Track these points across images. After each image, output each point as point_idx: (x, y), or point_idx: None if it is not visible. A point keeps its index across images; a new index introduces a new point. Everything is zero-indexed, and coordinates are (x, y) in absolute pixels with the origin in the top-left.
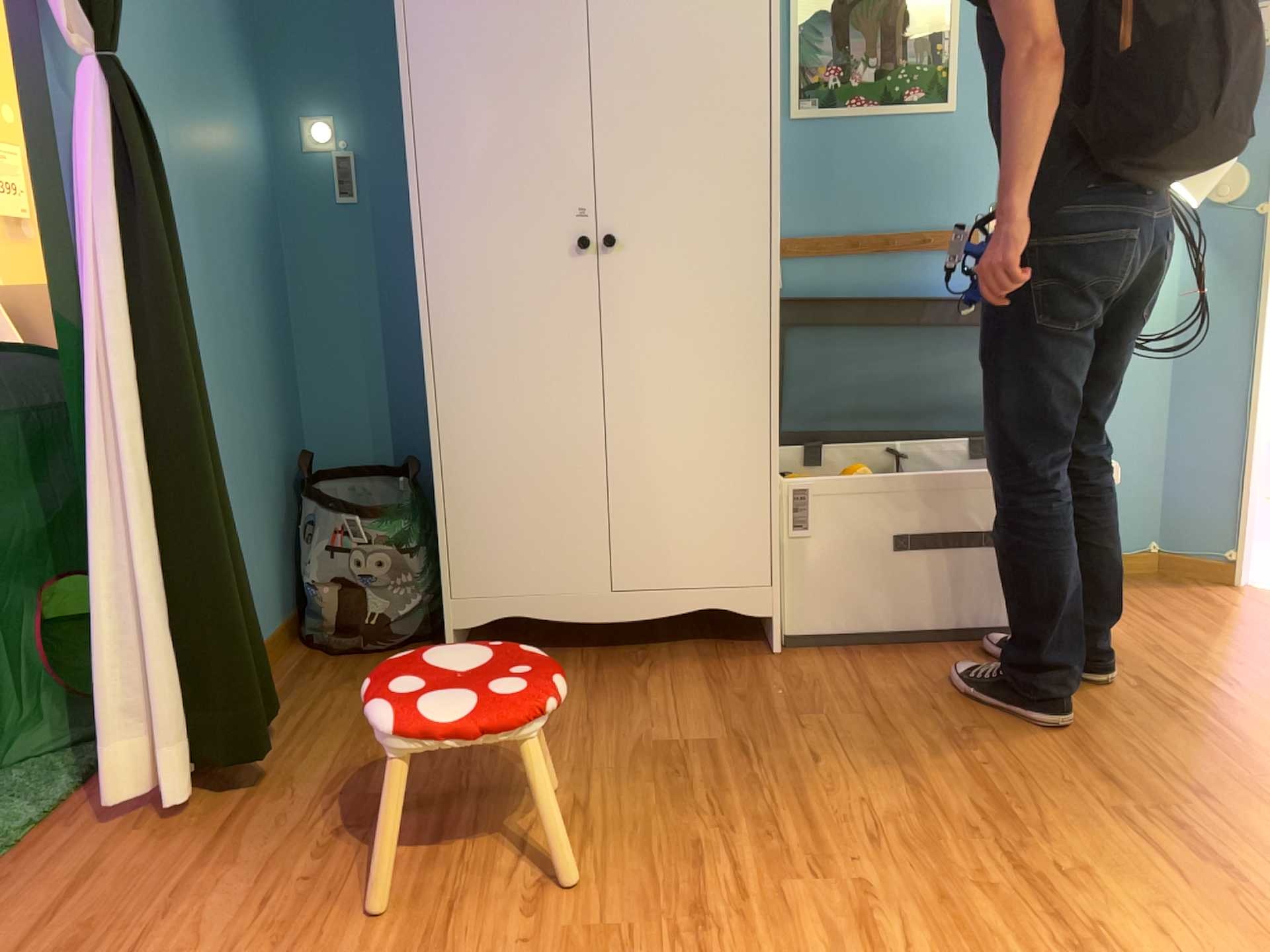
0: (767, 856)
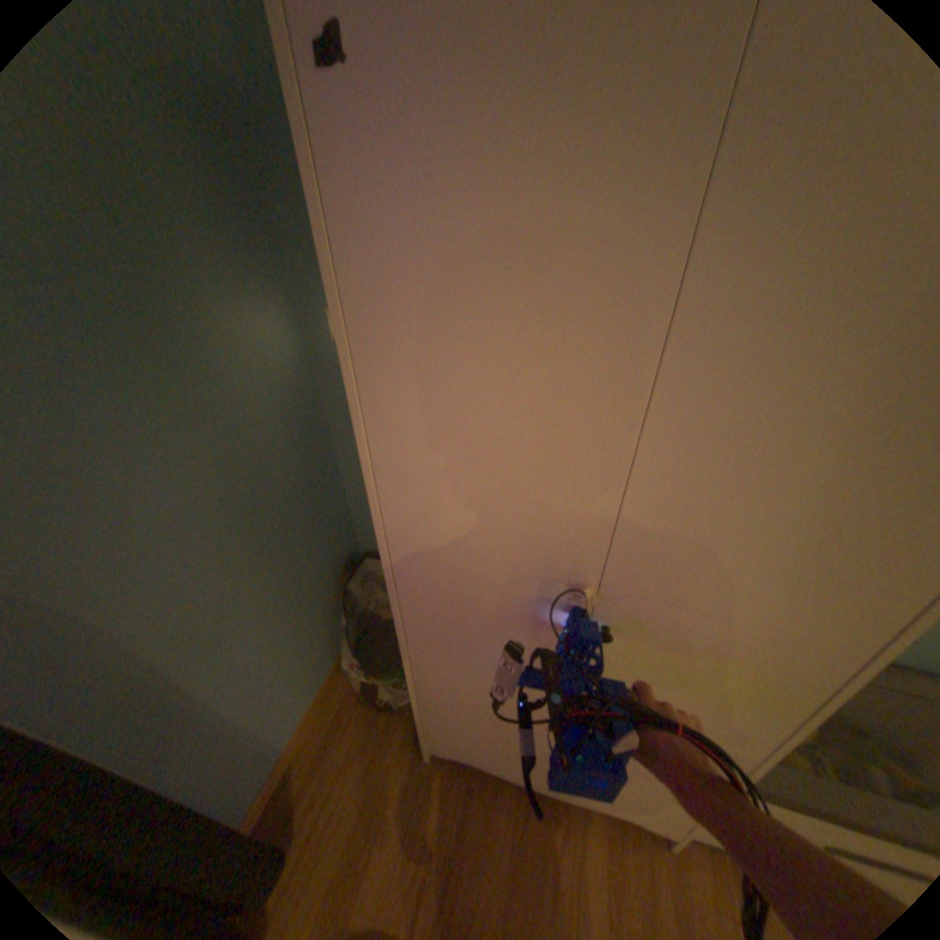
0: None
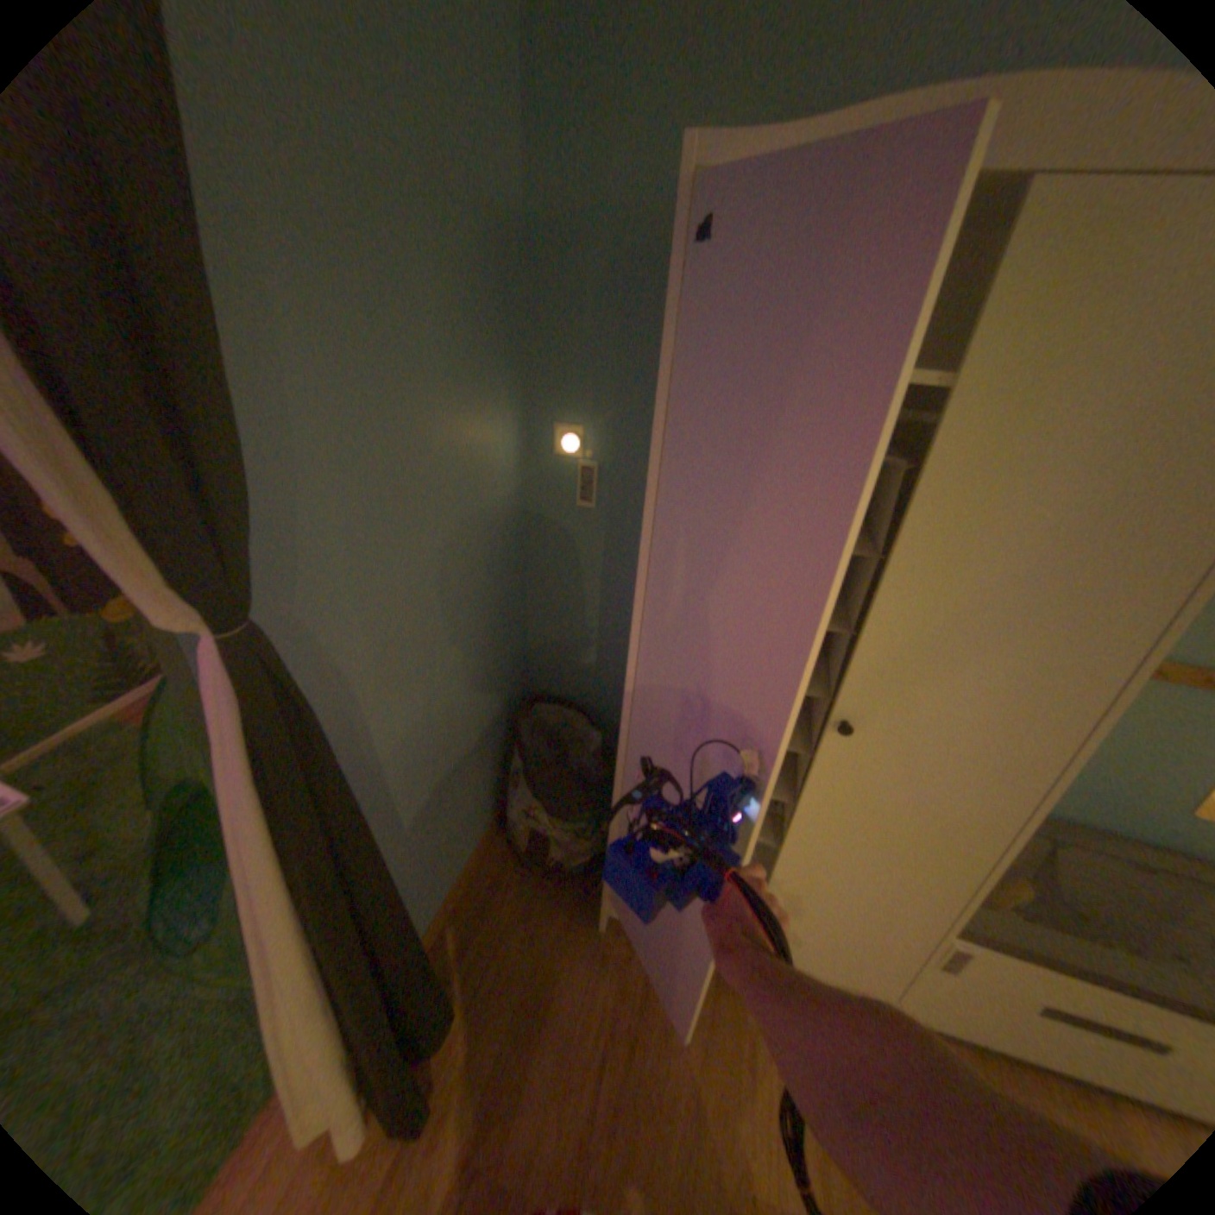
0: None
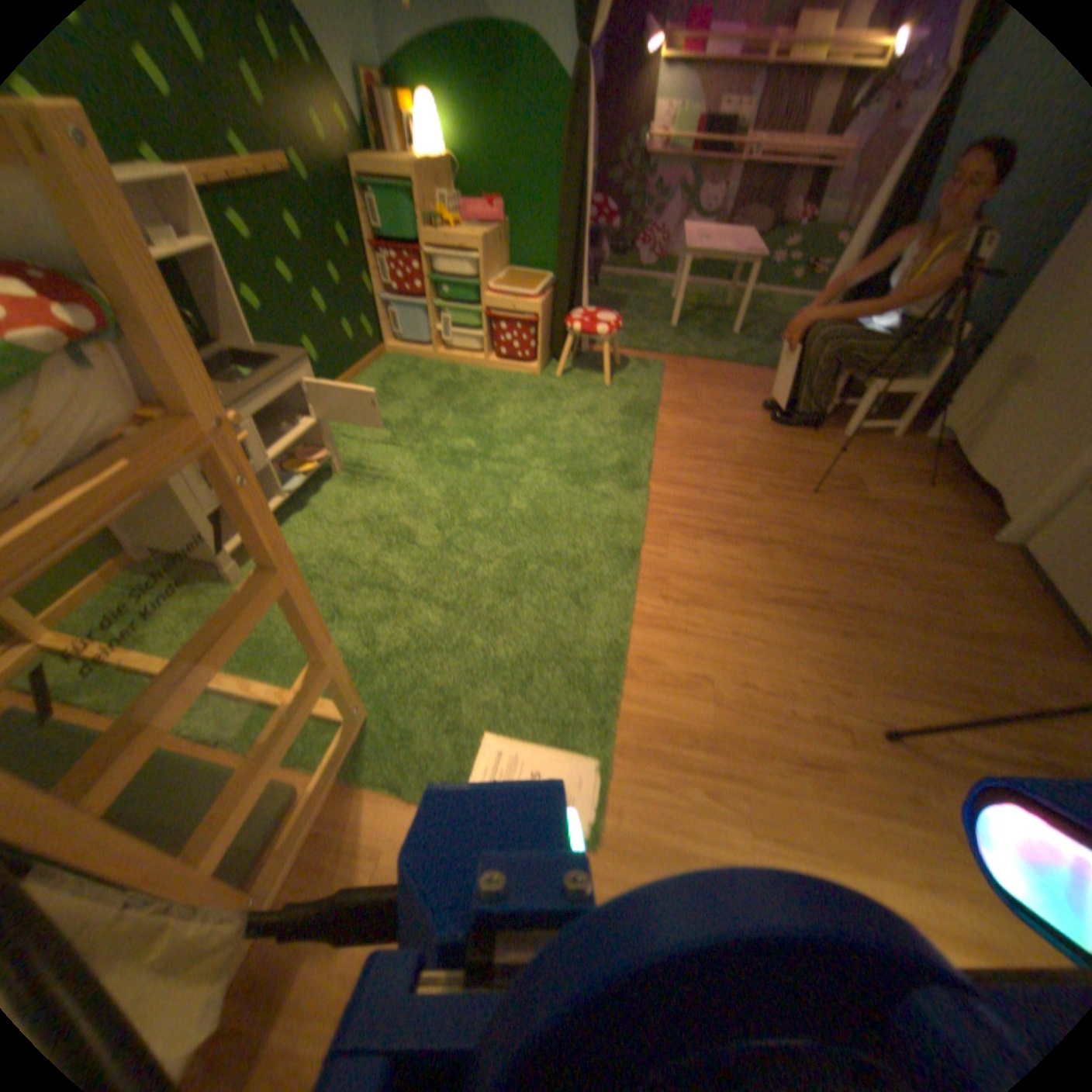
0: (773, 489)
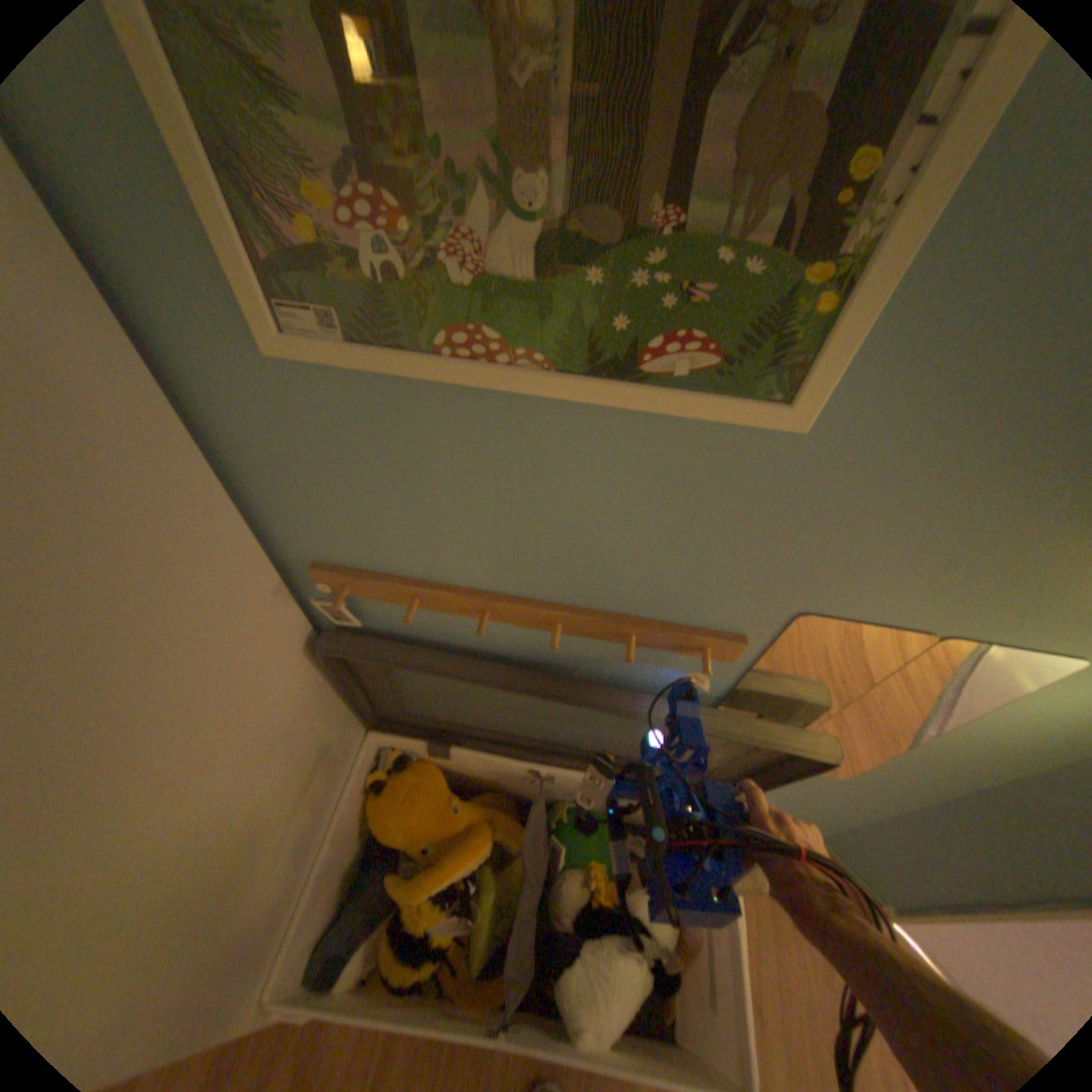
0: None
